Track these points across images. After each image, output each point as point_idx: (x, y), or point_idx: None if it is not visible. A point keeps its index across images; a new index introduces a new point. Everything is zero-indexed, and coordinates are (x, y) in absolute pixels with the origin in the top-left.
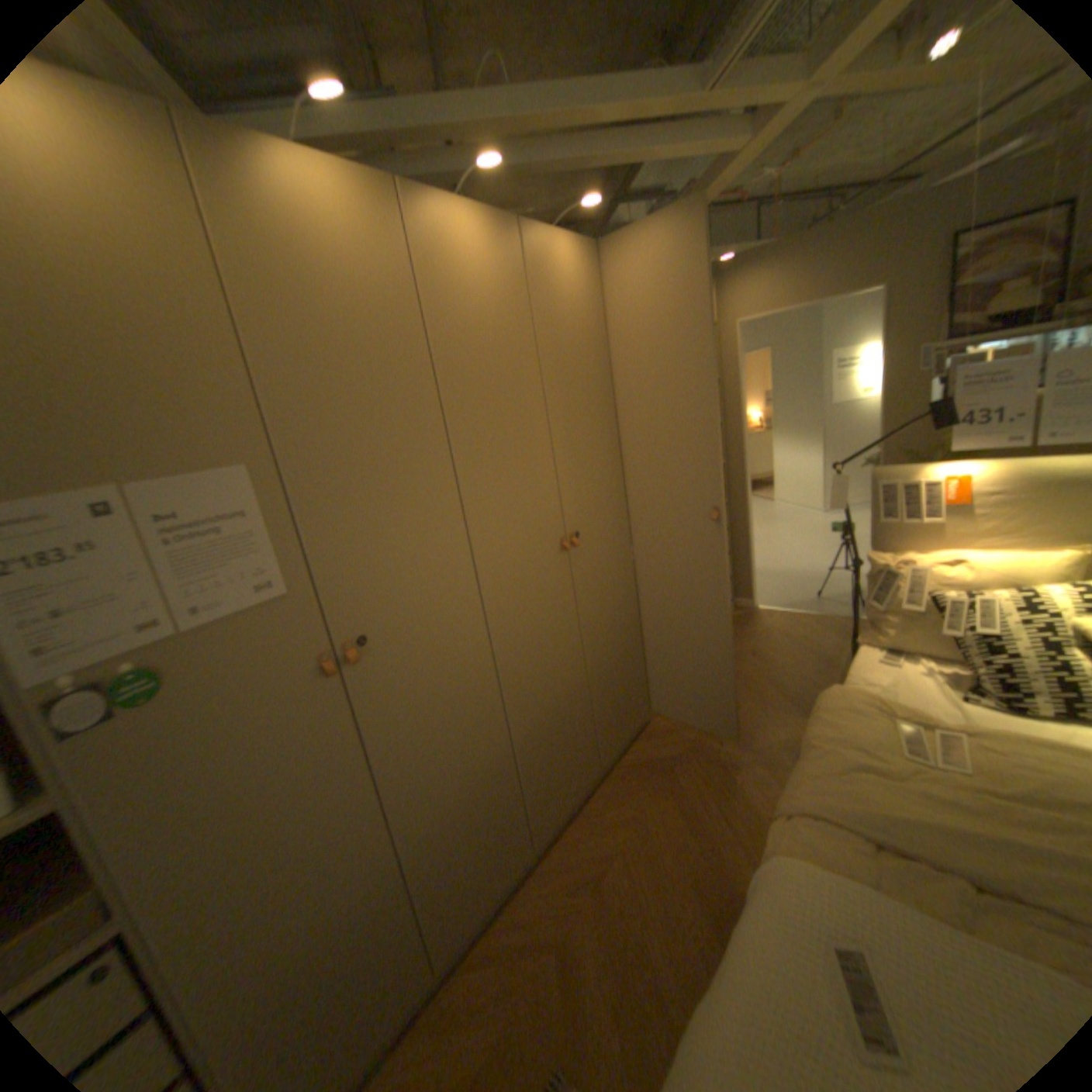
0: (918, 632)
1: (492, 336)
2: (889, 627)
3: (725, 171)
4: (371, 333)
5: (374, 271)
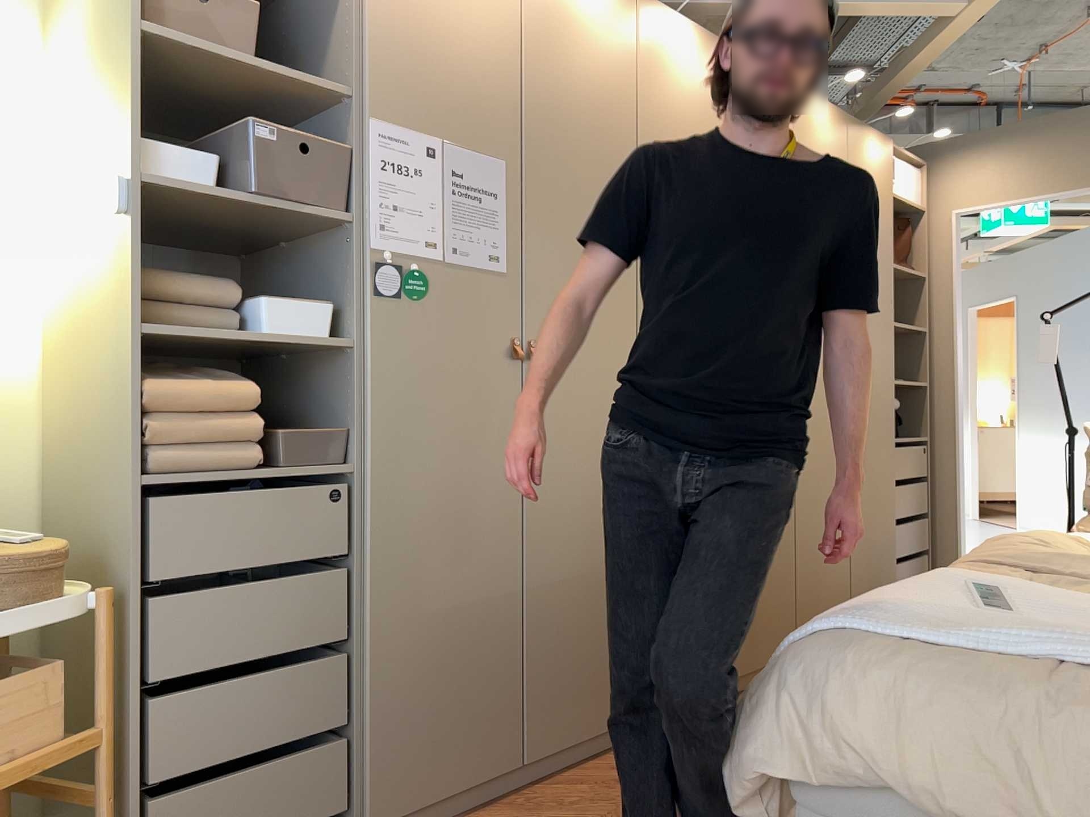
0: None
1: (689, 132)
2: None
3: (940, 35)
4: (600, 96)
5: (611, 51)
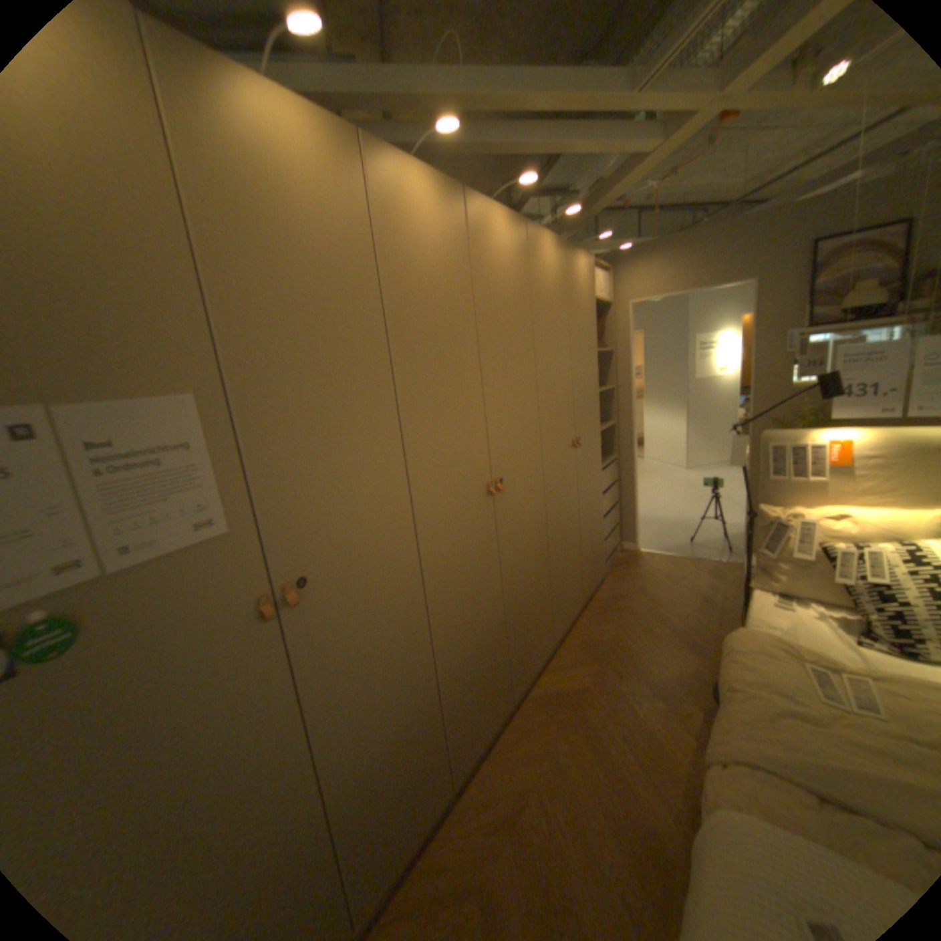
0: (808, 579)
1: (437, 291)
2: (780, 574)
3: (635, 170)
4: (328, 274)
5: (334, 215)
